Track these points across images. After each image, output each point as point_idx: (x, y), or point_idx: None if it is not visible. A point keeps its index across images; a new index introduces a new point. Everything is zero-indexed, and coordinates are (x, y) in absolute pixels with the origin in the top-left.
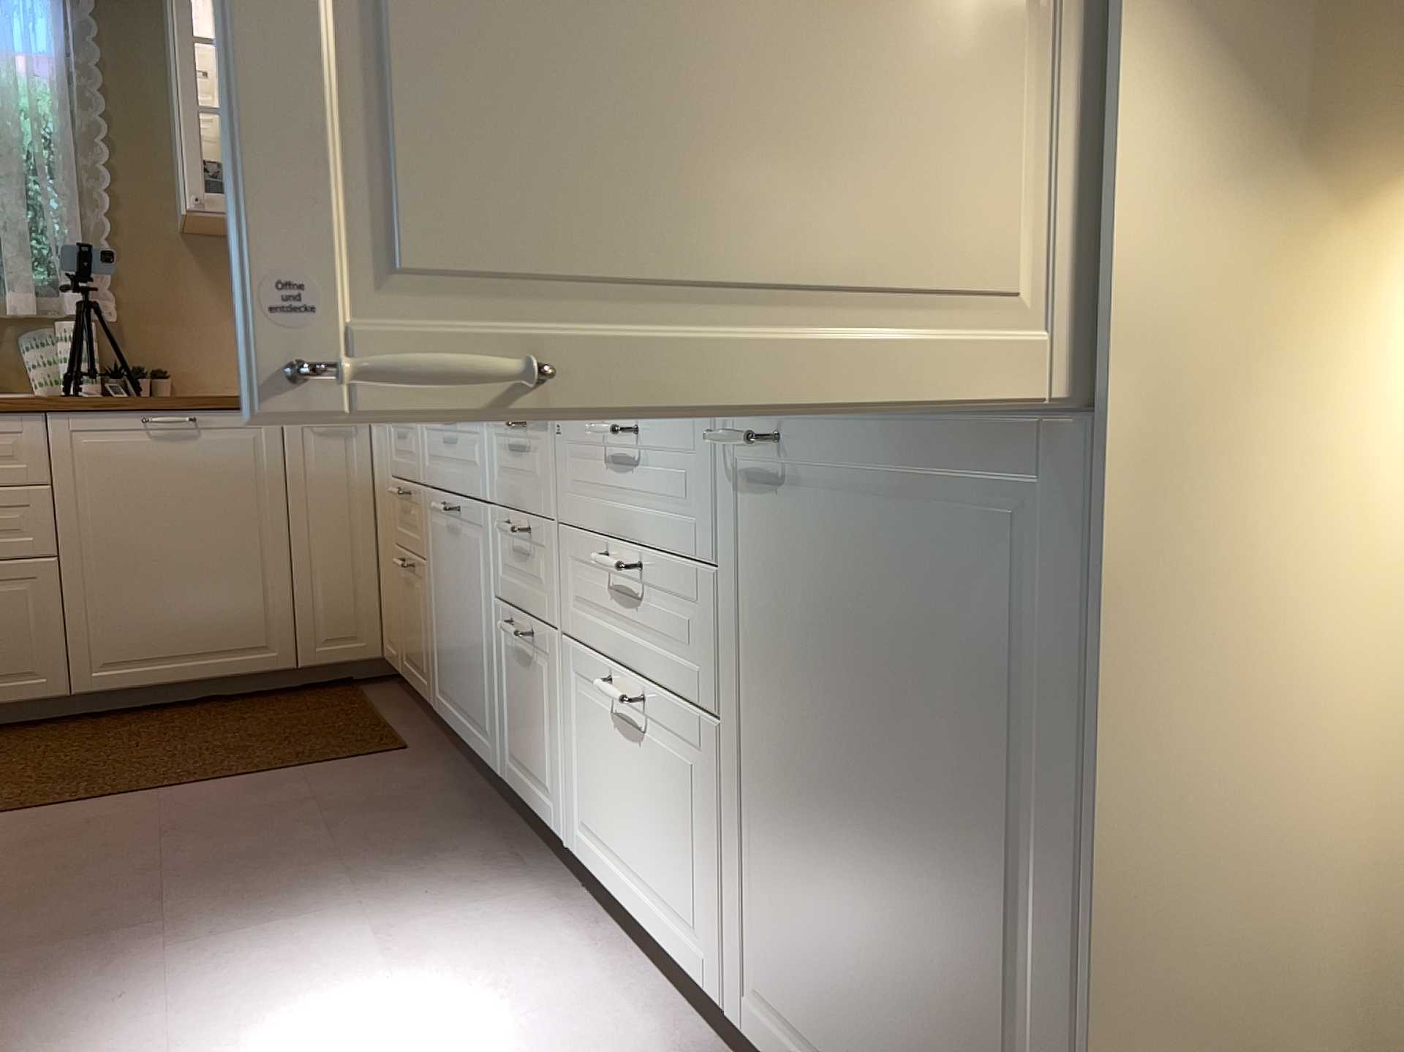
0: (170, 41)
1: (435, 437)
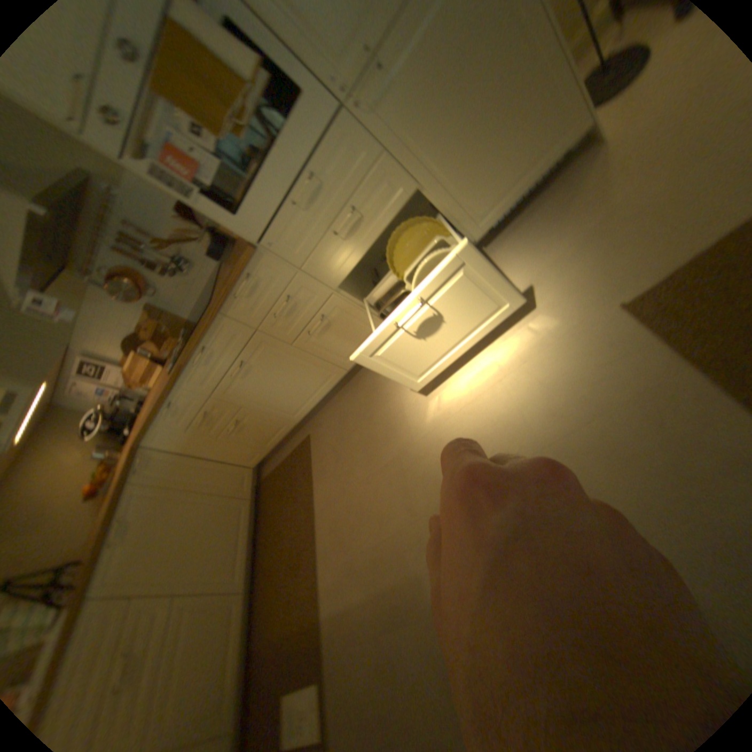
0: None
1: (198, 373)
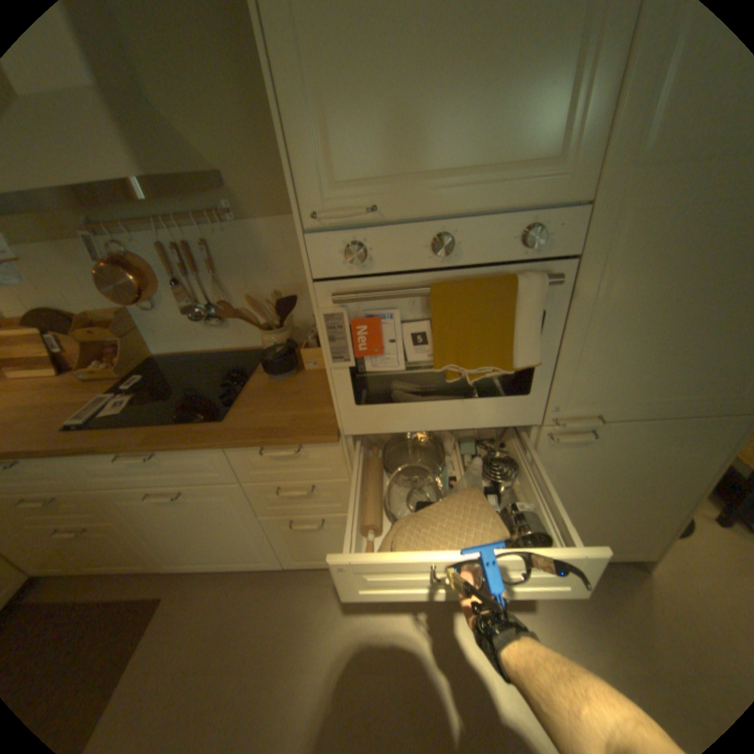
0: None
1: (101, 466)
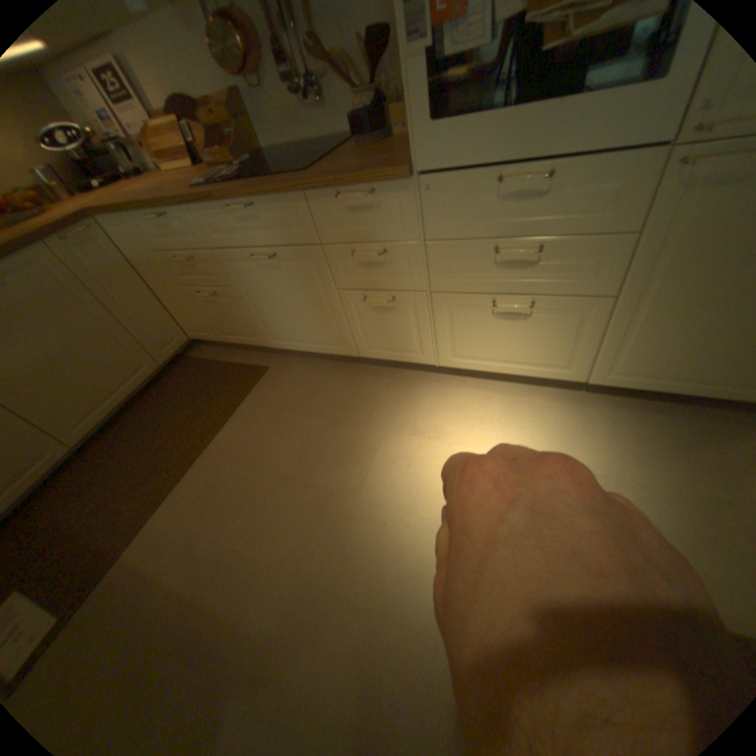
0: None
1: (218, 218)
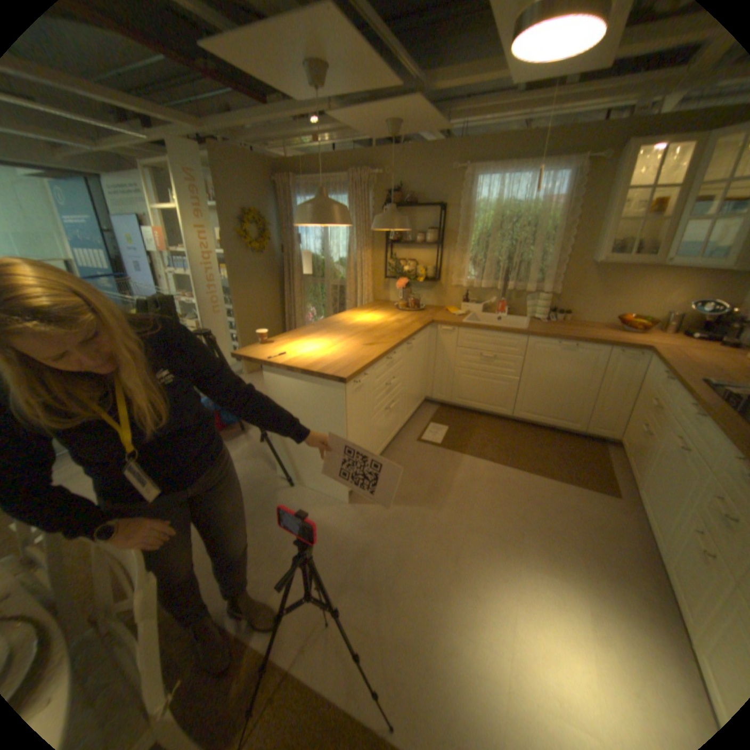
0: (616, 181)
1: (688, 406)
